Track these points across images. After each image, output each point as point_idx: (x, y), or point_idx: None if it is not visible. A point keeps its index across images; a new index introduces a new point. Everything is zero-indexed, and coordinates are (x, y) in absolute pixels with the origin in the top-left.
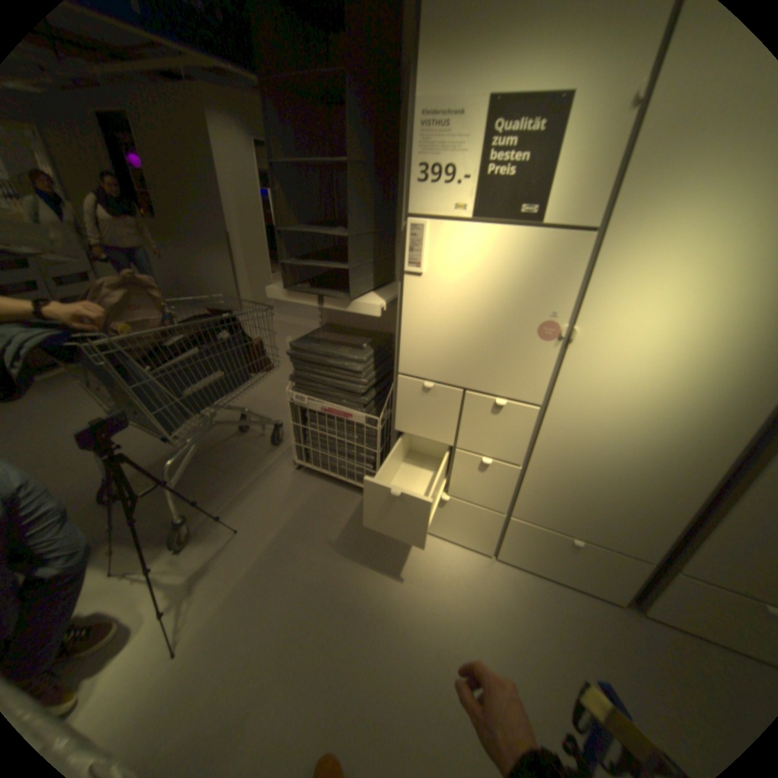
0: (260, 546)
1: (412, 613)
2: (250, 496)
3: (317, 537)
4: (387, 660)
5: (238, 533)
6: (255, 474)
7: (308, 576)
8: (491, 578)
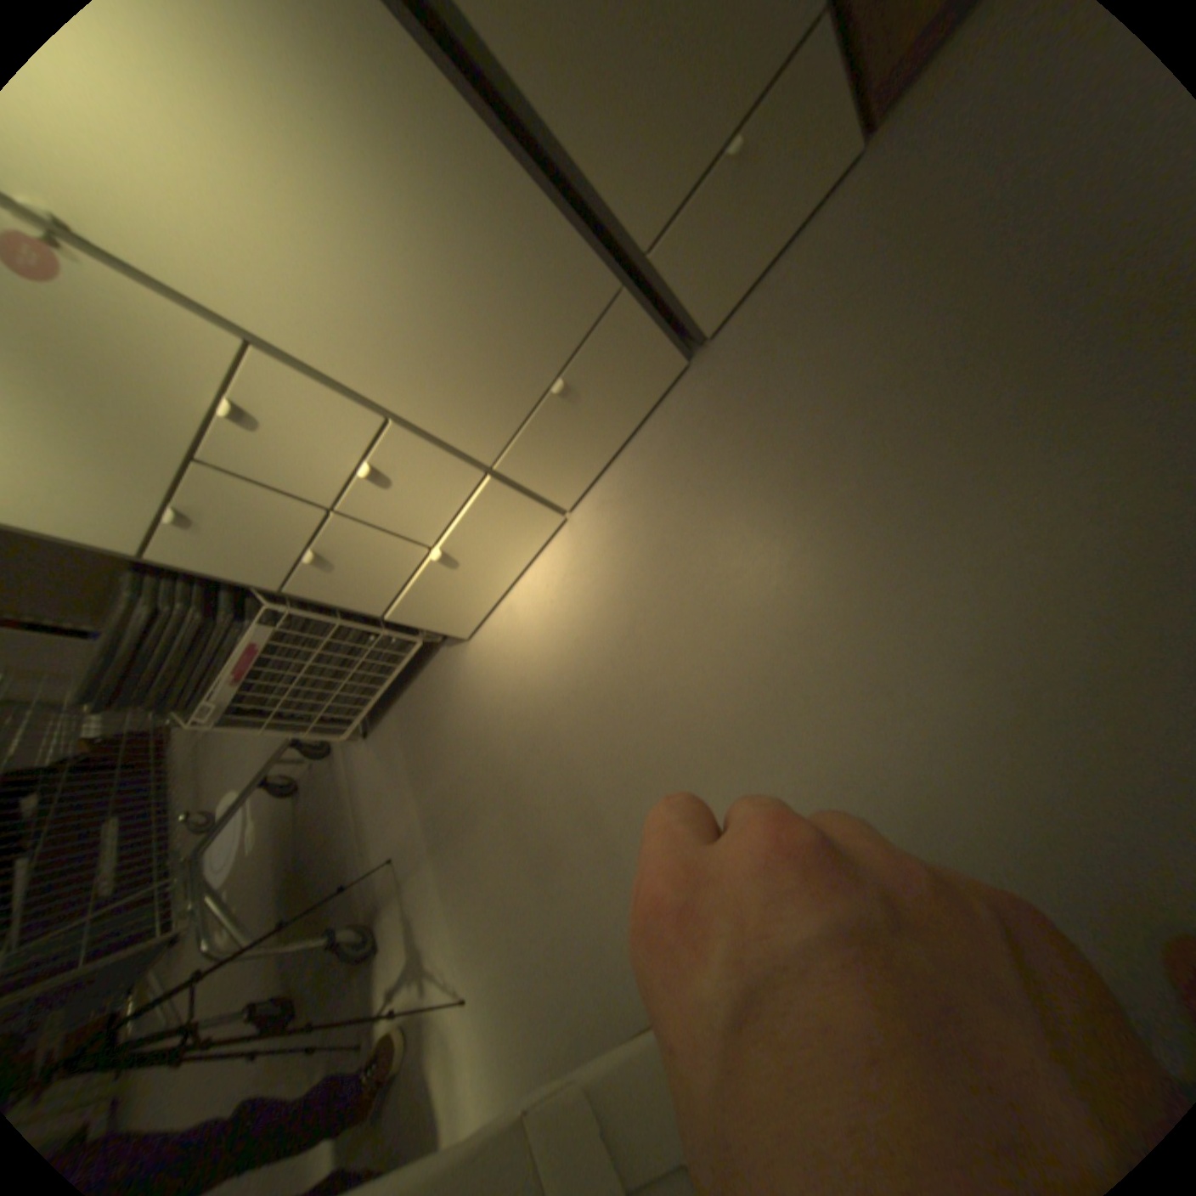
0: (420, 836)
1: (567, 669)
2: (367, 822)
3: (445, 752)
4: (590, 732)
5: (396, 858)
6: (349, 802)
7: (475, 788)
8: (585, 534)
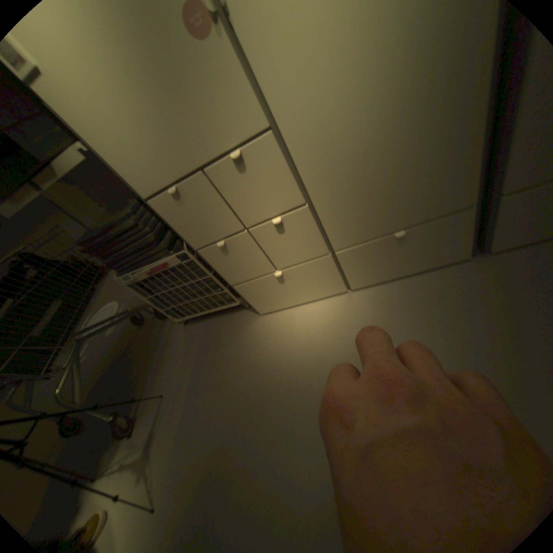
0: (182, 397)
1: (307, 375)
2: (162, 366)
3: (218, 364)
4: (302, 422)
5: (164, 397)
6: (160, 349)
7: (222, 396)
8: (355, 309)
